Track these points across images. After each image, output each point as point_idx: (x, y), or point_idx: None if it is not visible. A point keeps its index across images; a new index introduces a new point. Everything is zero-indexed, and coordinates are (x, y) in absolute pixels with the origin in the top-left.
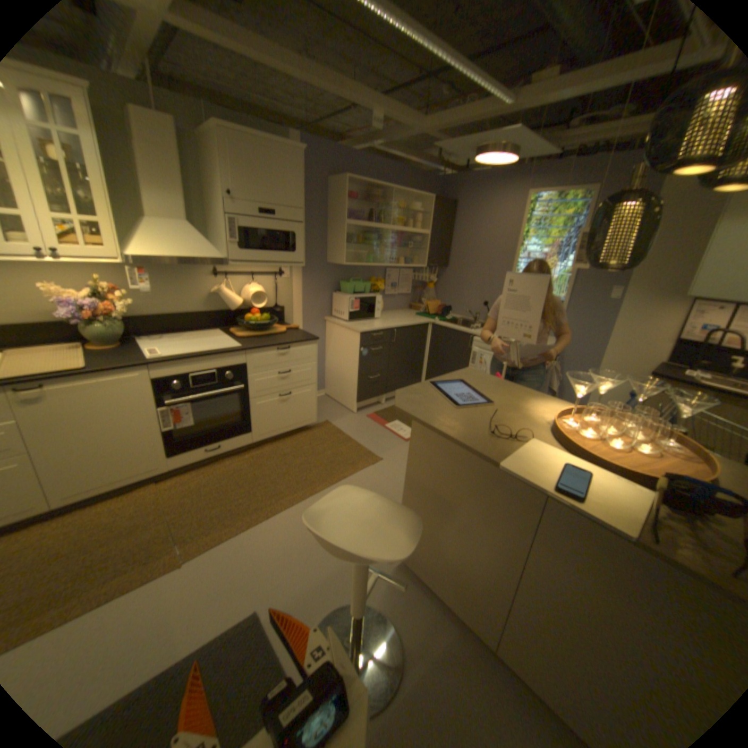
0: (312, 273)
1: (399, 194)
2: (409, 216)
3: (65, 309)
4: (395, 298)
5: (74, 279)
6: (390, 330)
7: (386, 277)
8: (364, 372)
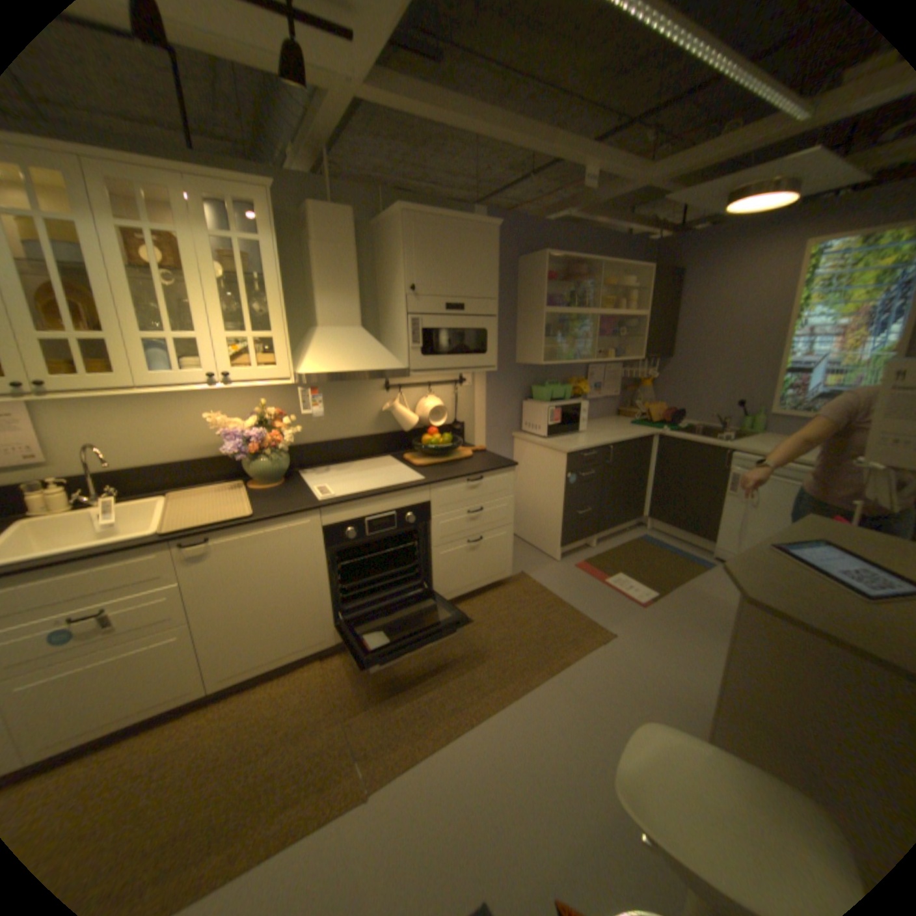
0: (497, 379)
1: (606, 269)
2: (618, 295)
3: (230, 443)
4: (599, 403)
5: (238, 407)
6: (604, 447)
7: (587, 376)
8: (571, 506)
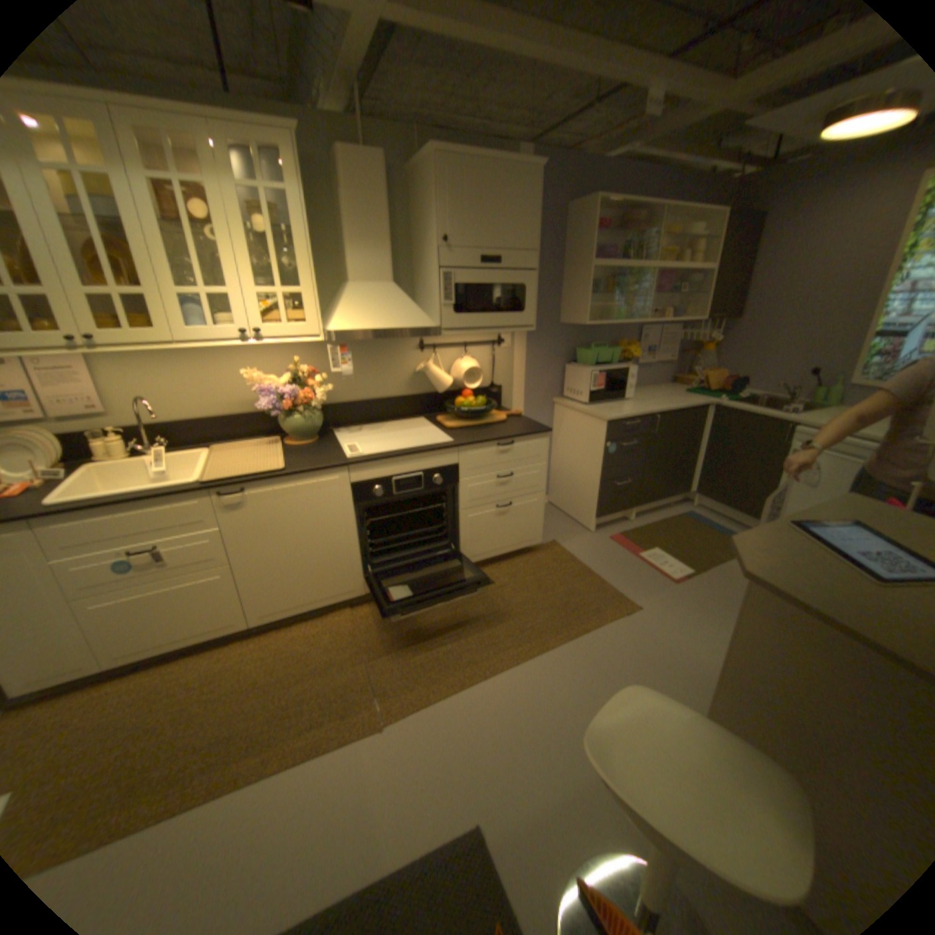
0: (538, 340)
1: (670, 214)
2: (683, 245)
3: (265, 399)
4: (652, 369)
5: (274, 365)
6: (650, 416)
7: (640, 338)
8: (609, 477)
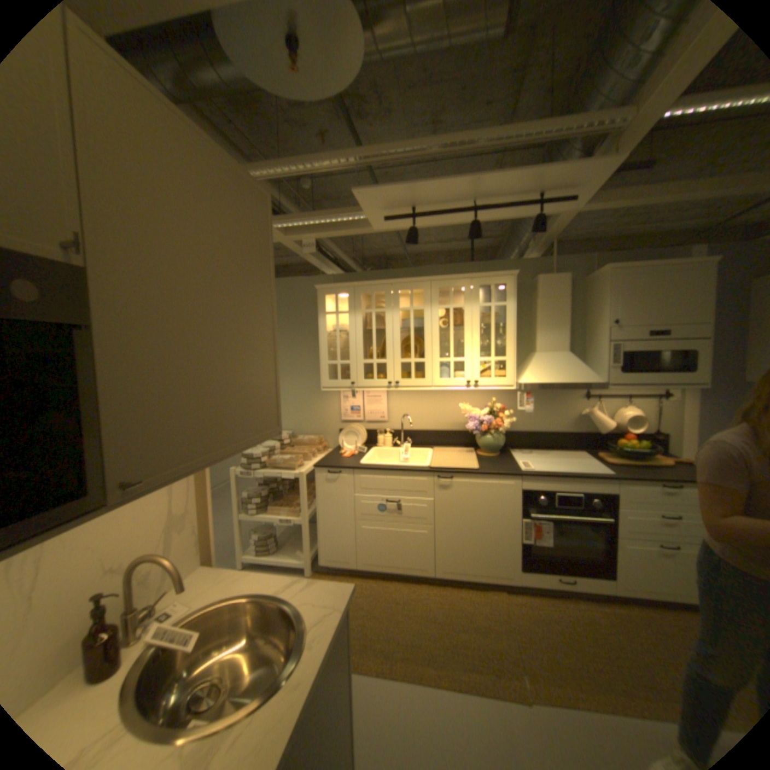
0: (717, 396)
1: None
2: None
3: (471, 423)
4: None
5: (478, 402)
6: None
7: None
8: None
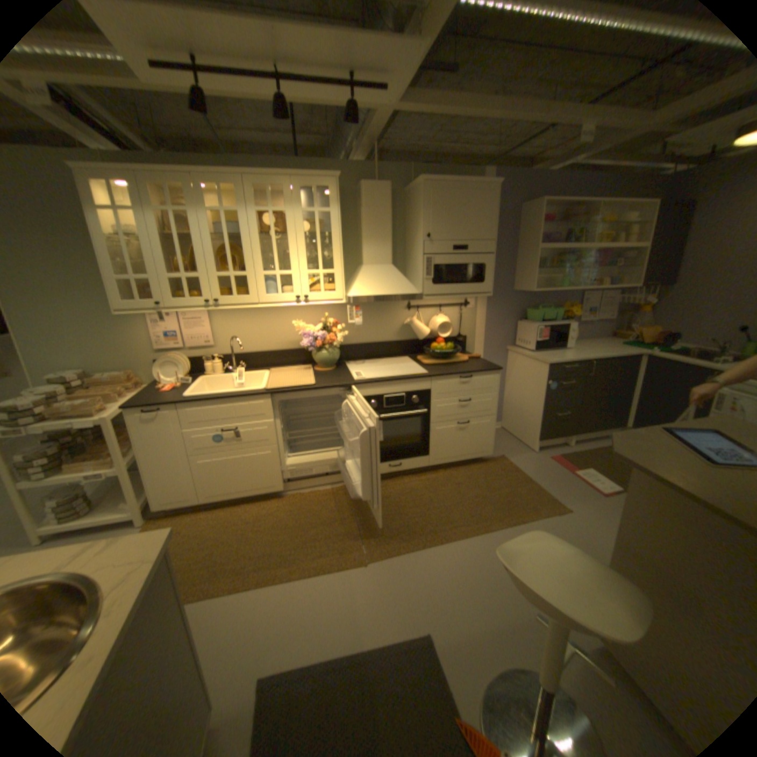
0: (496, 302)
1: (607, 207)
2: (620, 229)
3: (306, 340)
4: (594, 325)
5: (312, 318)
6: (587, 362)
7: (583, 301)
8: (551, 408)
